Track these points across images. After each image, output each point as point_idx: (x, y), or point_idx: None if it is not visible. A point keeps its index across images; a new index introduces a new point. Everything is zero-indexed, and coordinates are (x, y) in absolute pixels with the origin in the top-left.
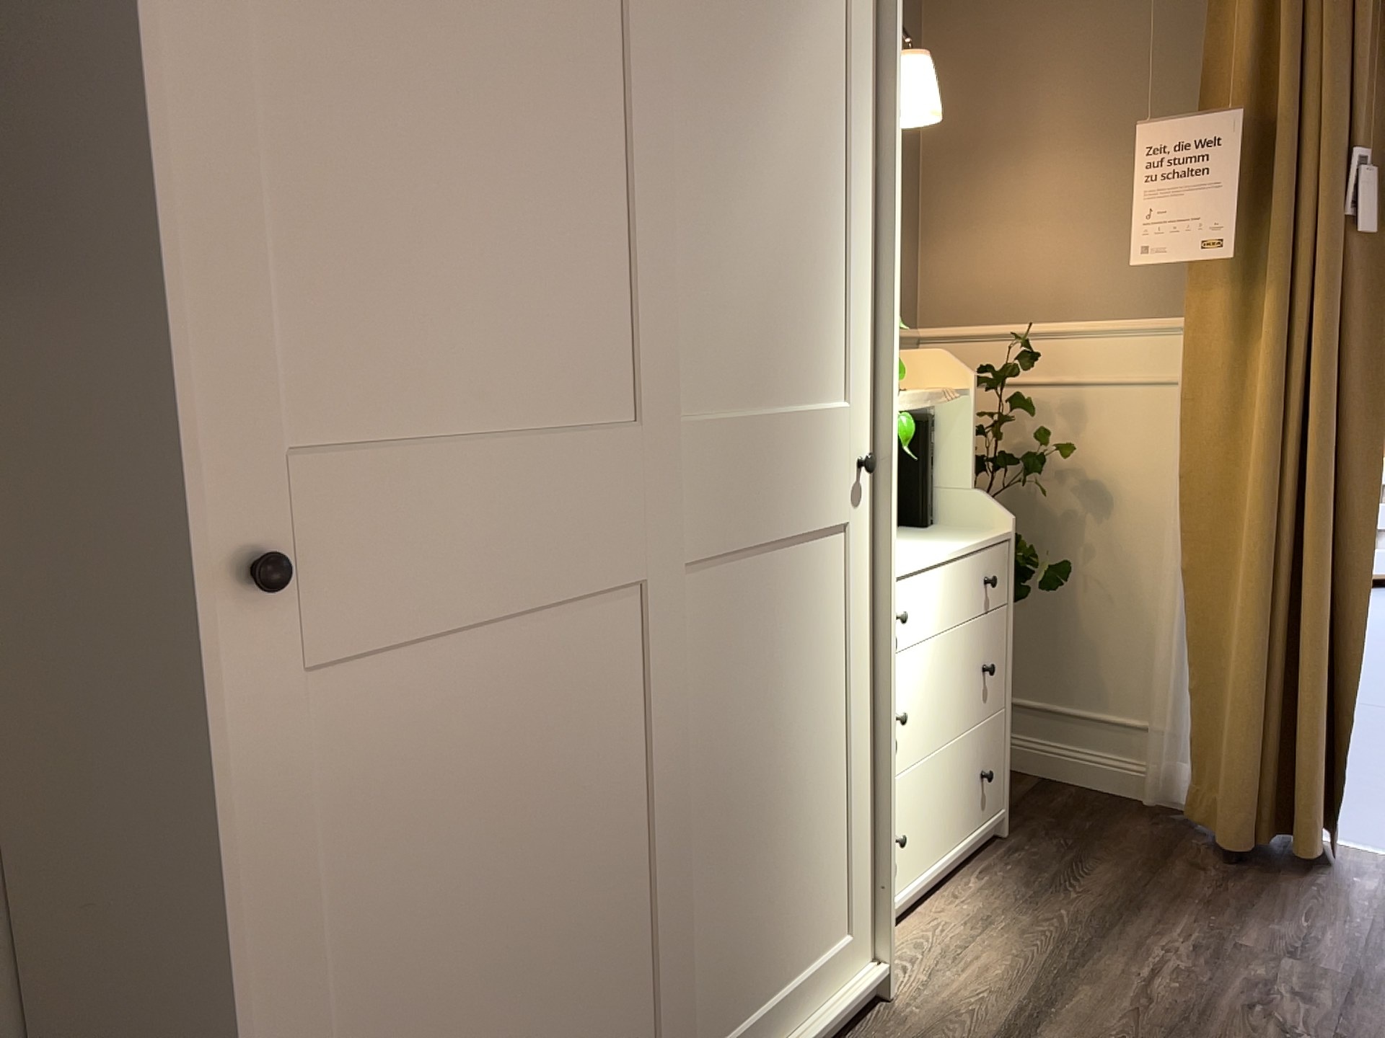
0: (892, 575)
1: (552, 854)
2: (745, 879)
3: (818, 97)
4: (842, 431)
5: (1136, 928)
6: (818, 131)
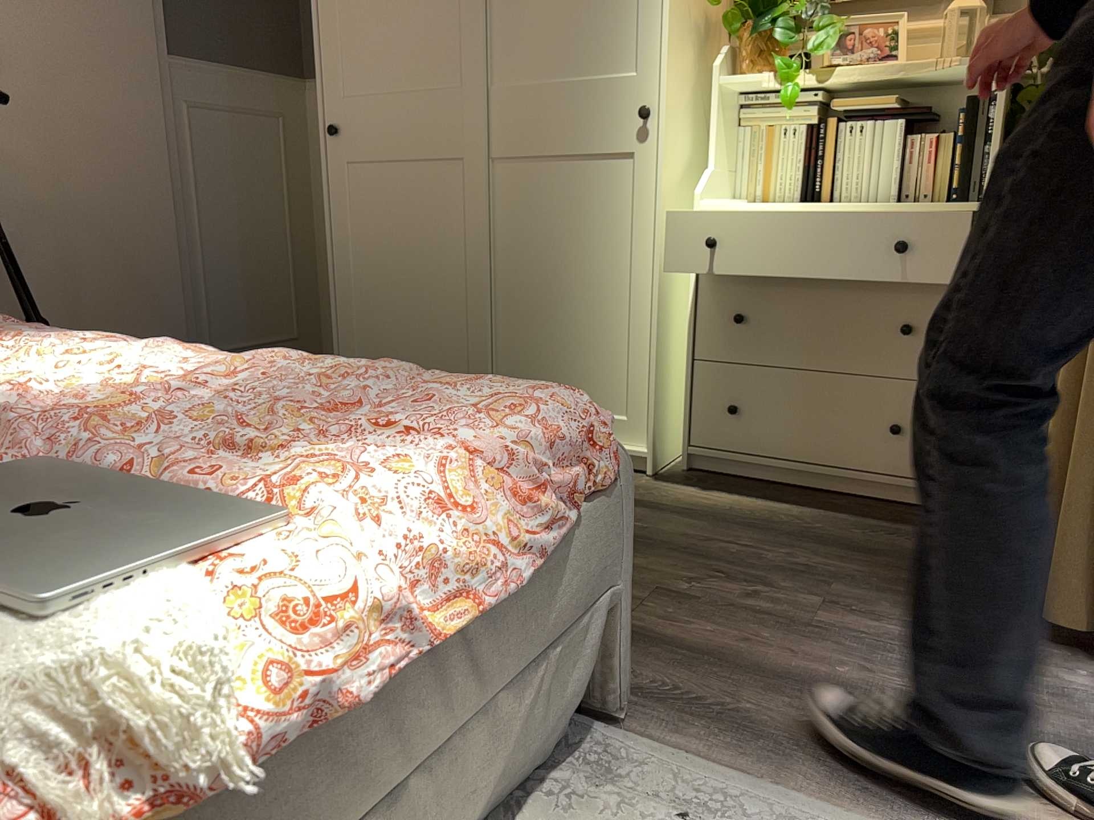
0: (661, 192)
1: (422, 258)
2: (537, 331)
3: None
4: (624, 93)
5: (821, 551)
6: None
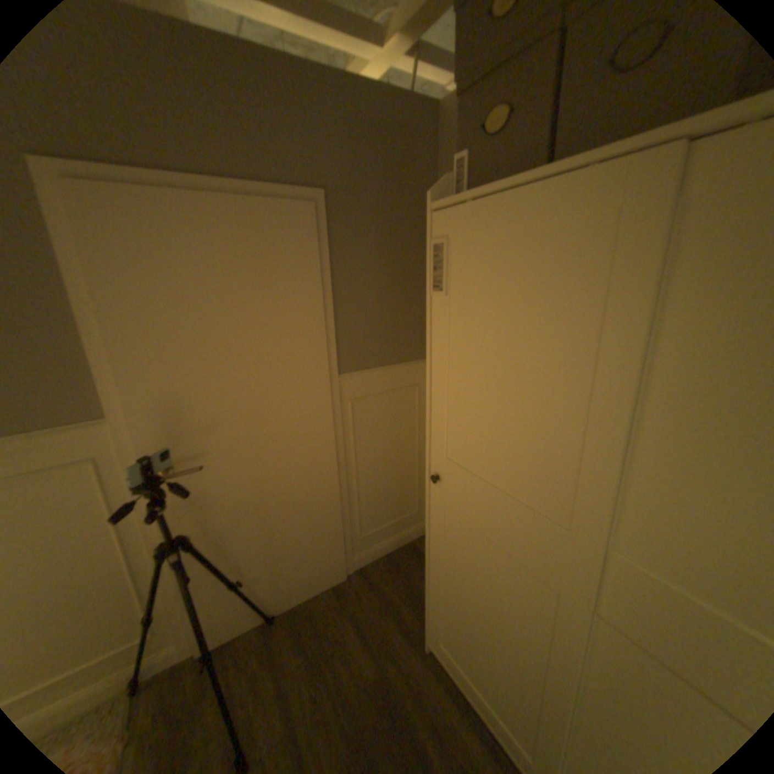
0: None
1: (500, 624)
2: None
3: None
4: None
5: None
6: None
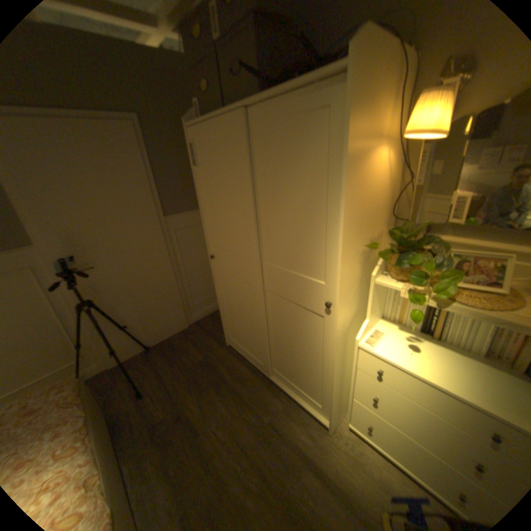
0: (335, 342)
1: (243, 312)
2: (285, 357)
3: (310, 184)
4: (318, 290)
5: None
6: (310, 196)
